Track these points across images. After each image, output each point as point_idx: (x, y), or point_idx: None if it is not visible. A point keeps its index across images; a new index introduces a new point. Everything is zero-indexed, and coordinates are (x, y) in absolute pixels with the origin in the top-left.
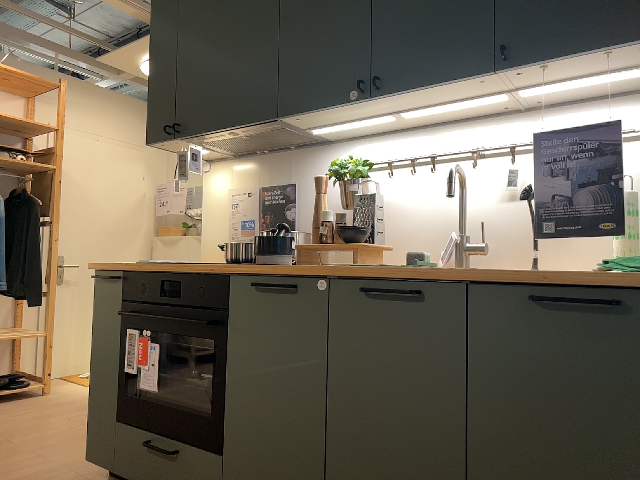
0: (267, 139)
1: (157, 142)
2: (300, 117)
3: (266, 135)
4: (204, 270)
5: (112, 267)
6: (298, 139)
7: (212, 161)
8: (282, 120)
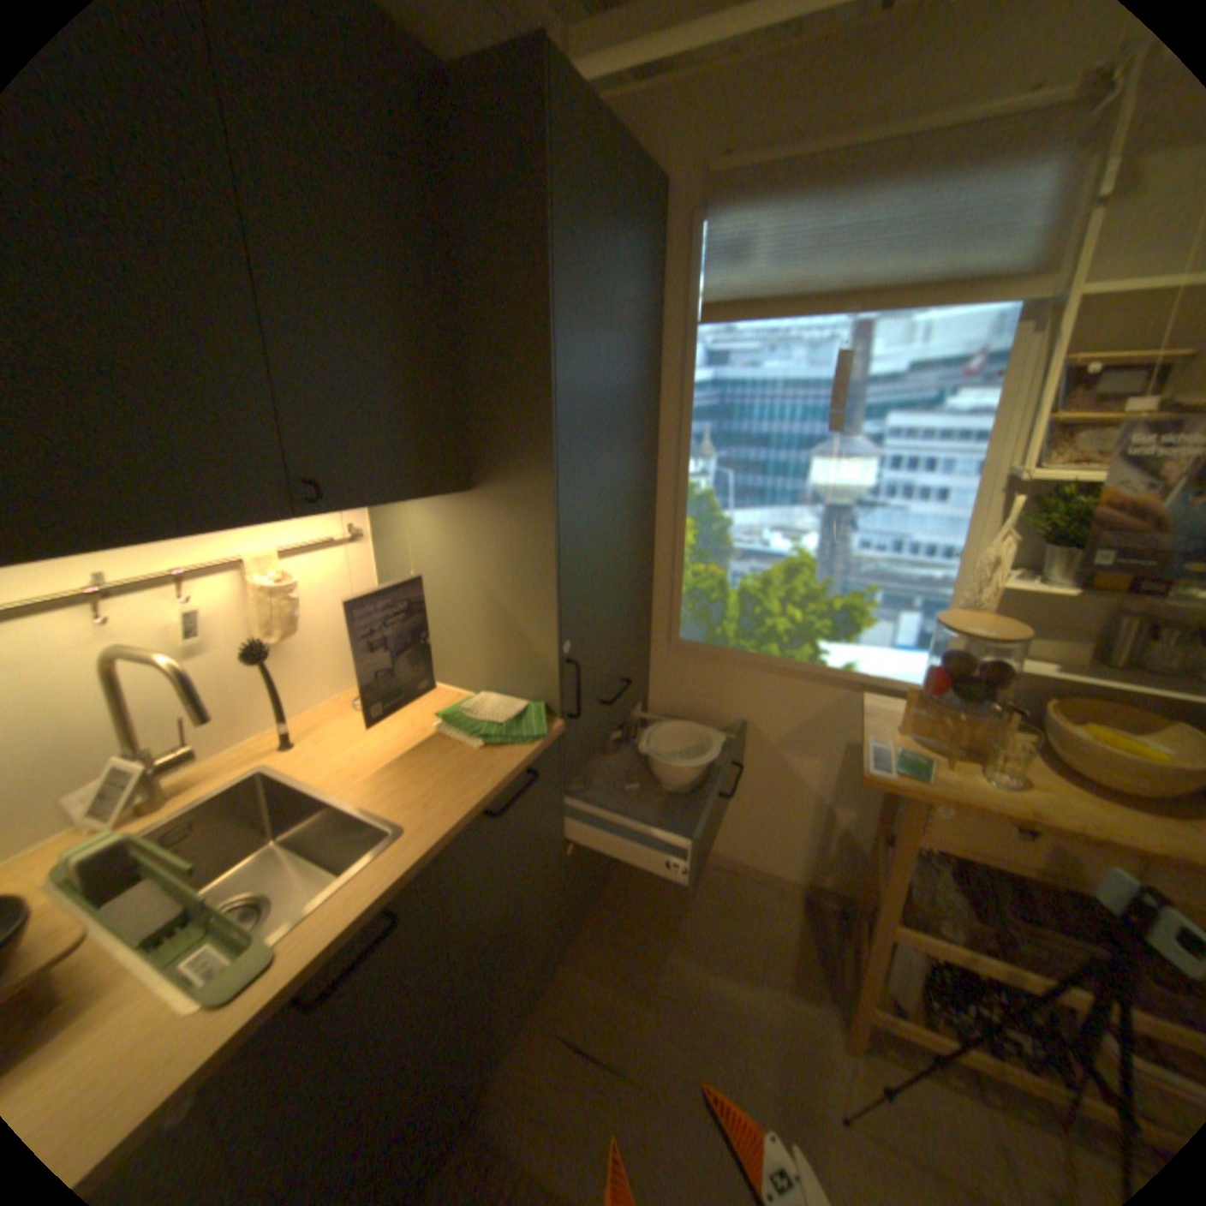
0: None
1: None
2: None
3: None
4: None
5: None
6: None
7: None
8: None
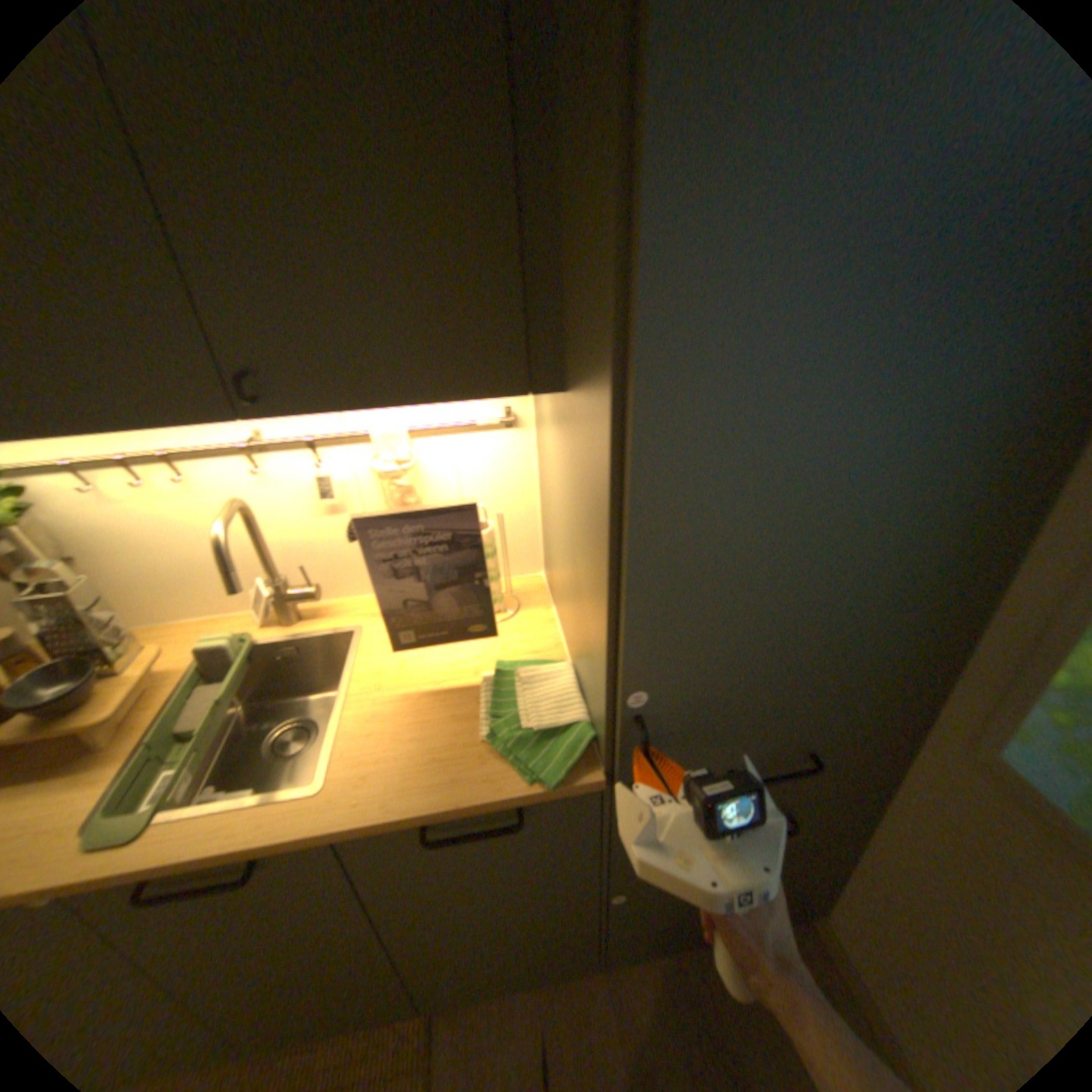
0: None
1: None
2: None
3: None
4: None
5: None
6: None
7: None
8: None
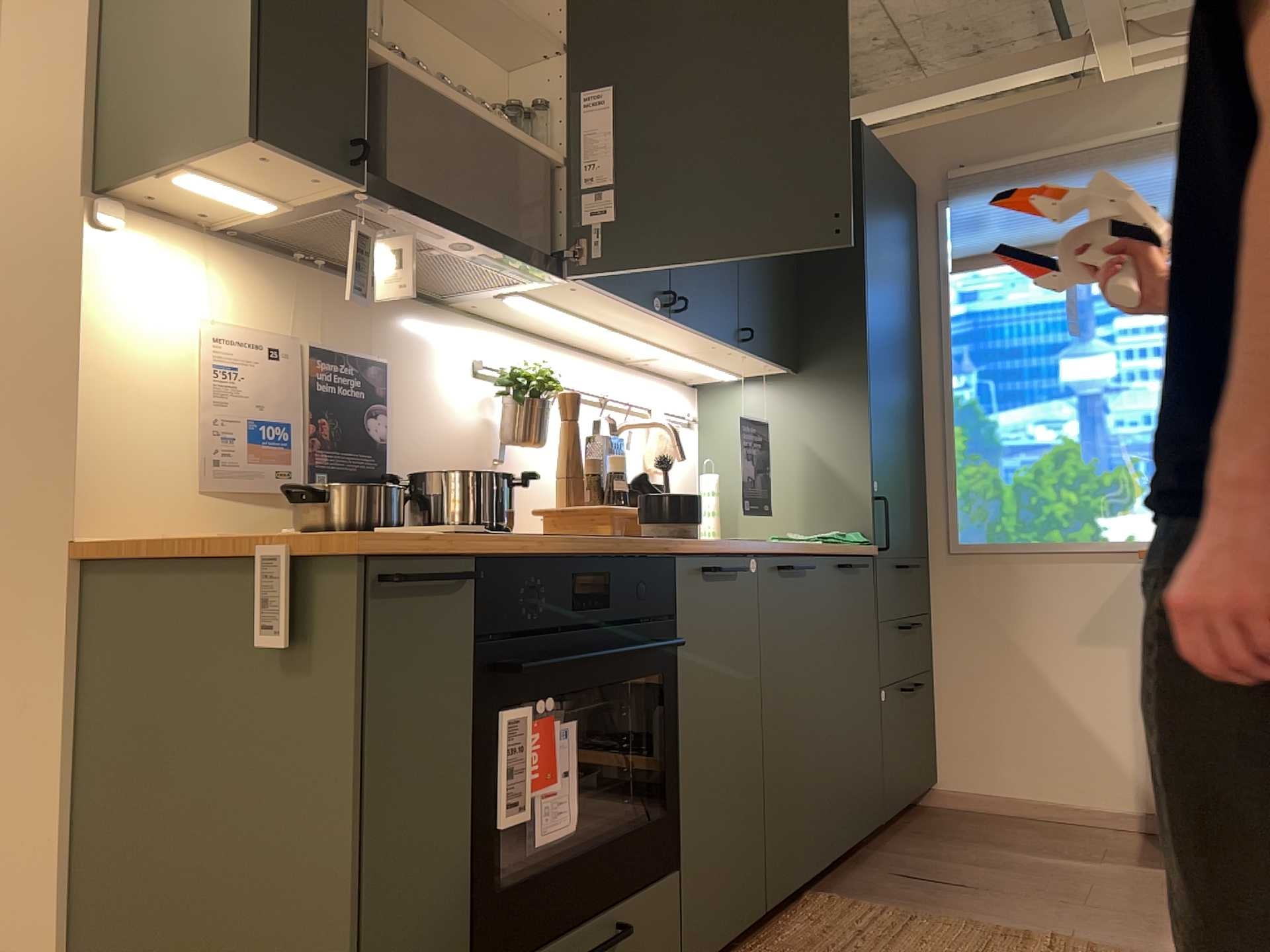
0: (419, 263)
1: (286, 150)
2: (581, 287)
3: (452, 265)
4: (635, 548)
5: (451, 547)
6: (434, 282)
7: (123, 201)
8: (553, 276)
